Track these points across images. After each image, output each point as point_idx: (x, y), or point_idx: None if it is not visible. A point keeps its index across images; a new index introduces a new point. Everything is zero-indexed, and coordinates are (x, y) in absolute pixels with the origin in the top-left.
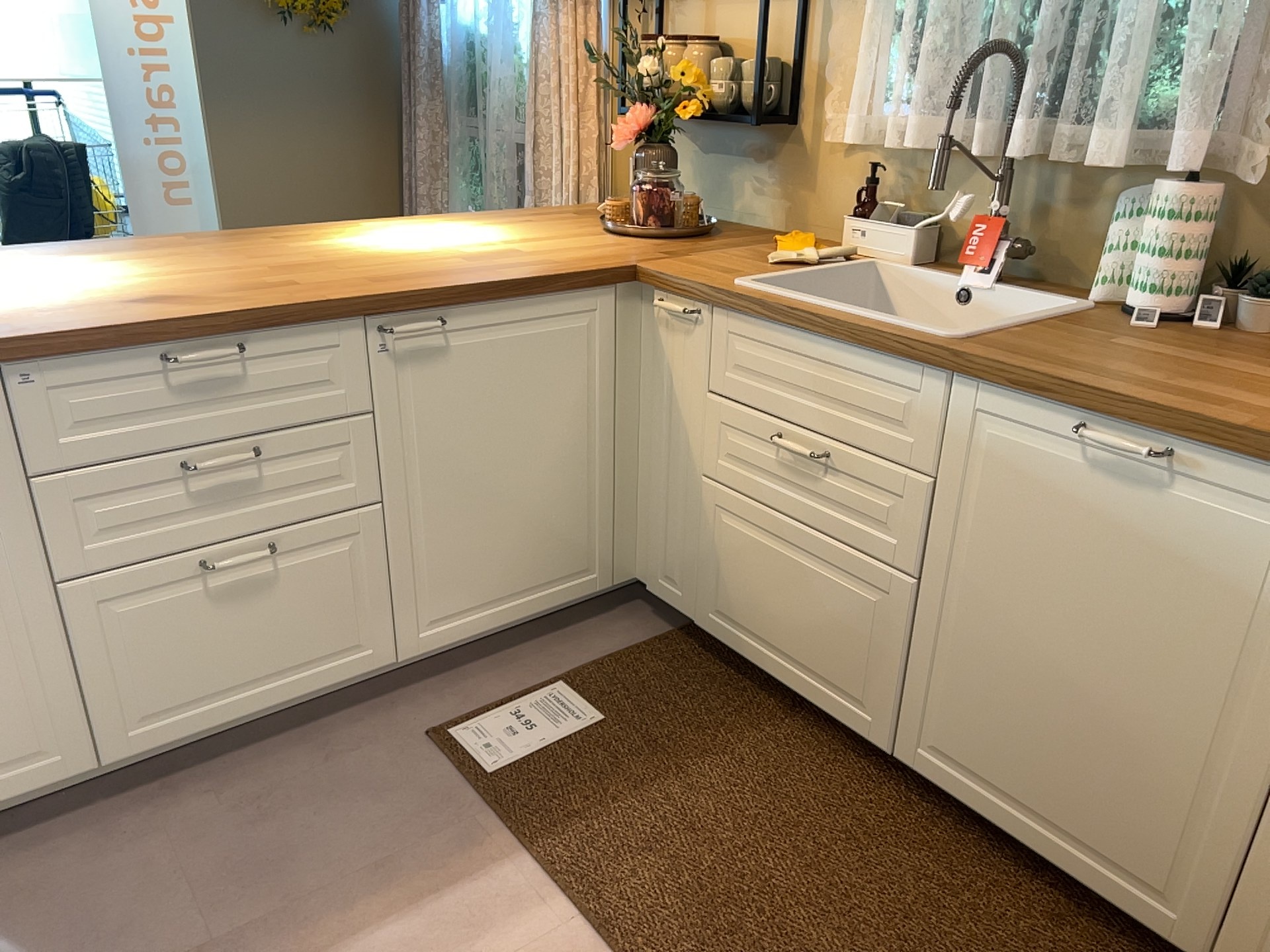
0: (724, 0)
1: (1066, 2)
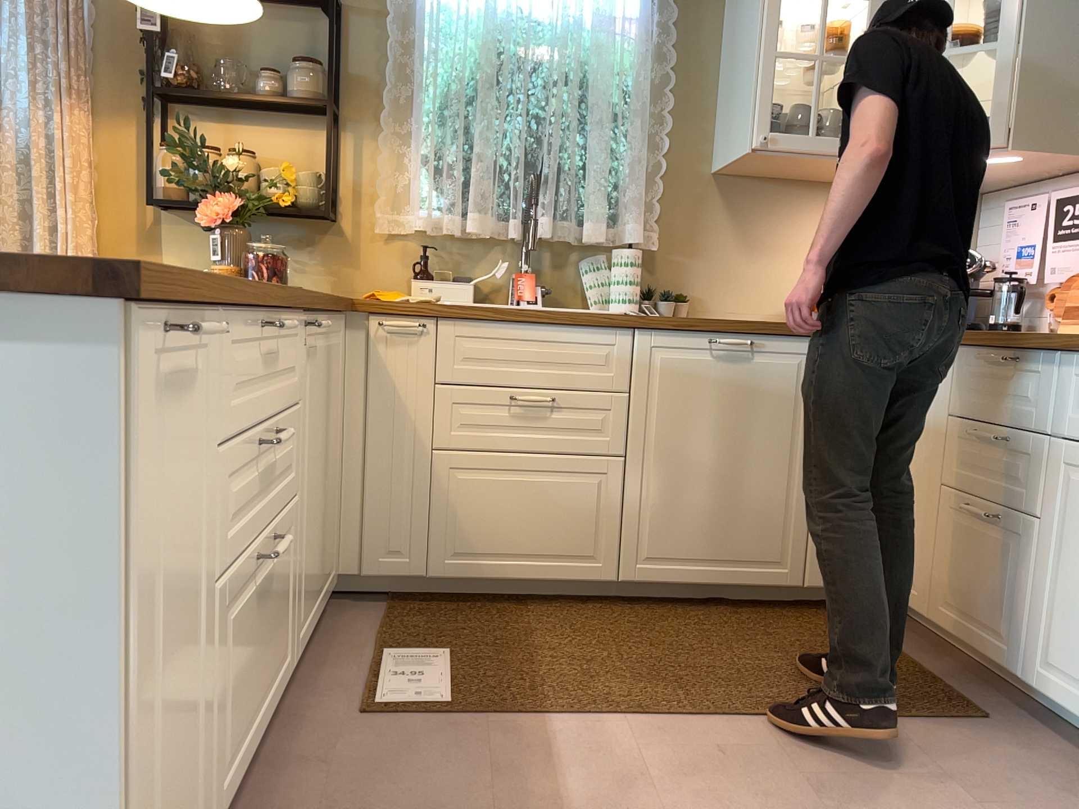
0: (251, 126)
1: (558, 155)
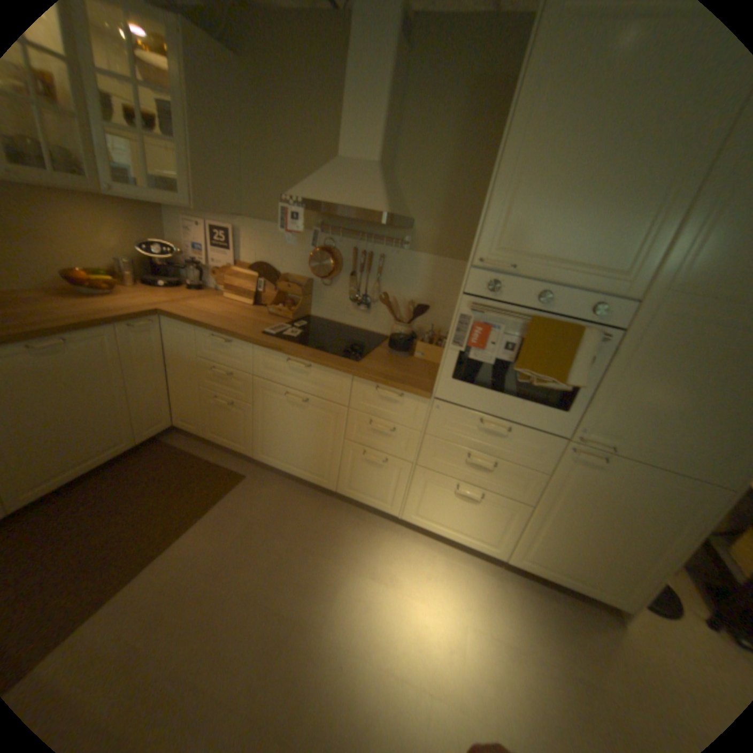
0: None
1: None
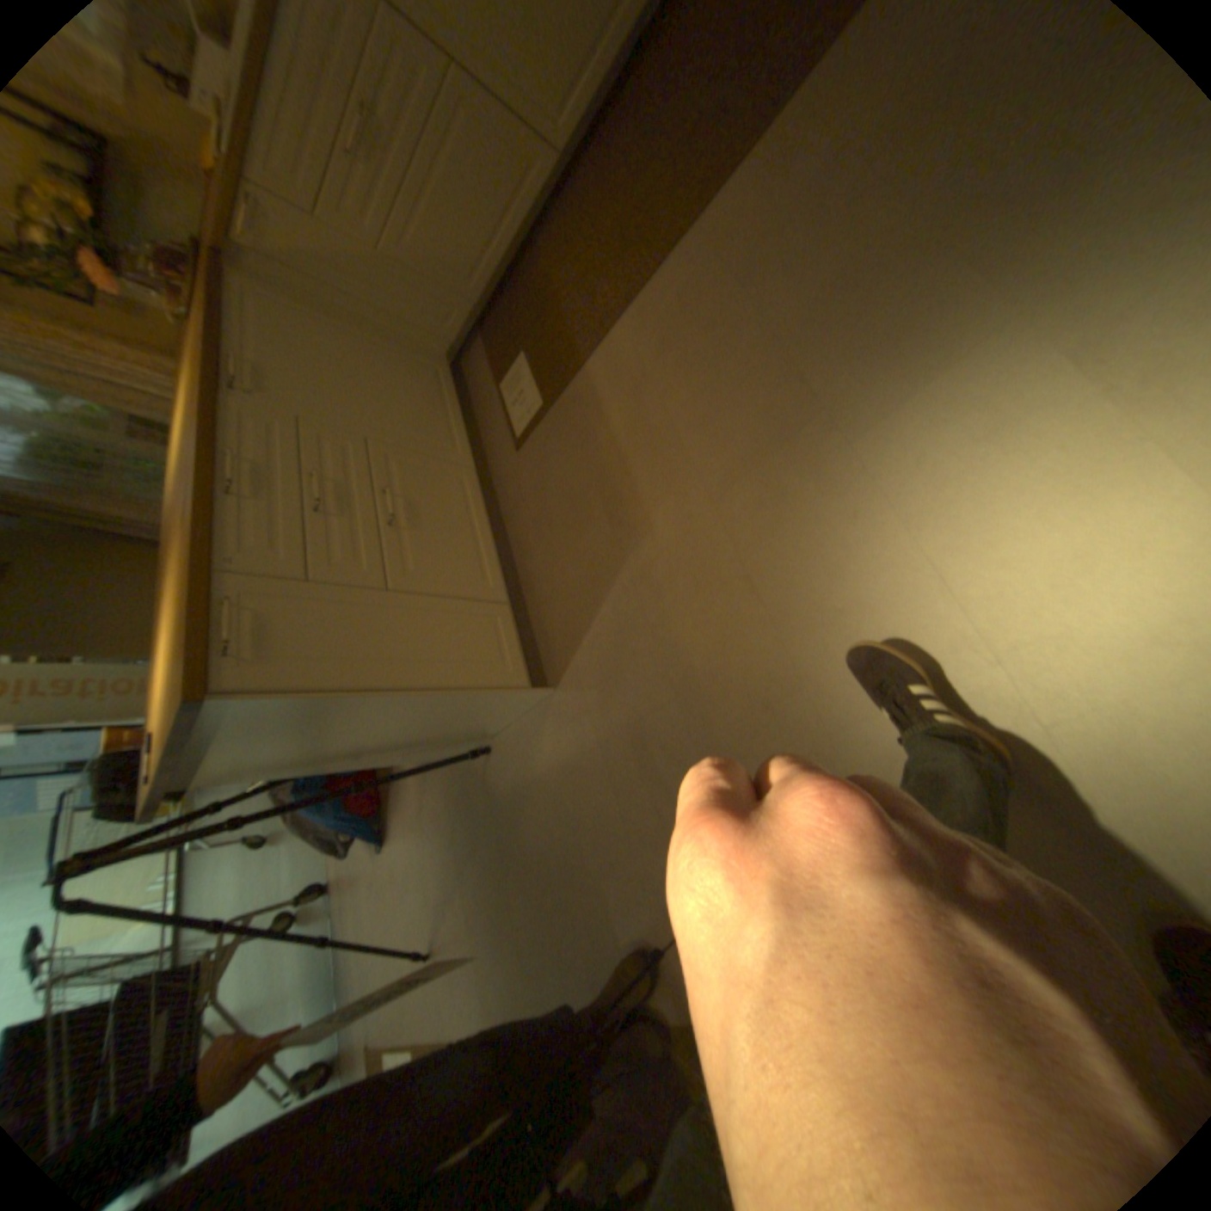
0: None
1: None
